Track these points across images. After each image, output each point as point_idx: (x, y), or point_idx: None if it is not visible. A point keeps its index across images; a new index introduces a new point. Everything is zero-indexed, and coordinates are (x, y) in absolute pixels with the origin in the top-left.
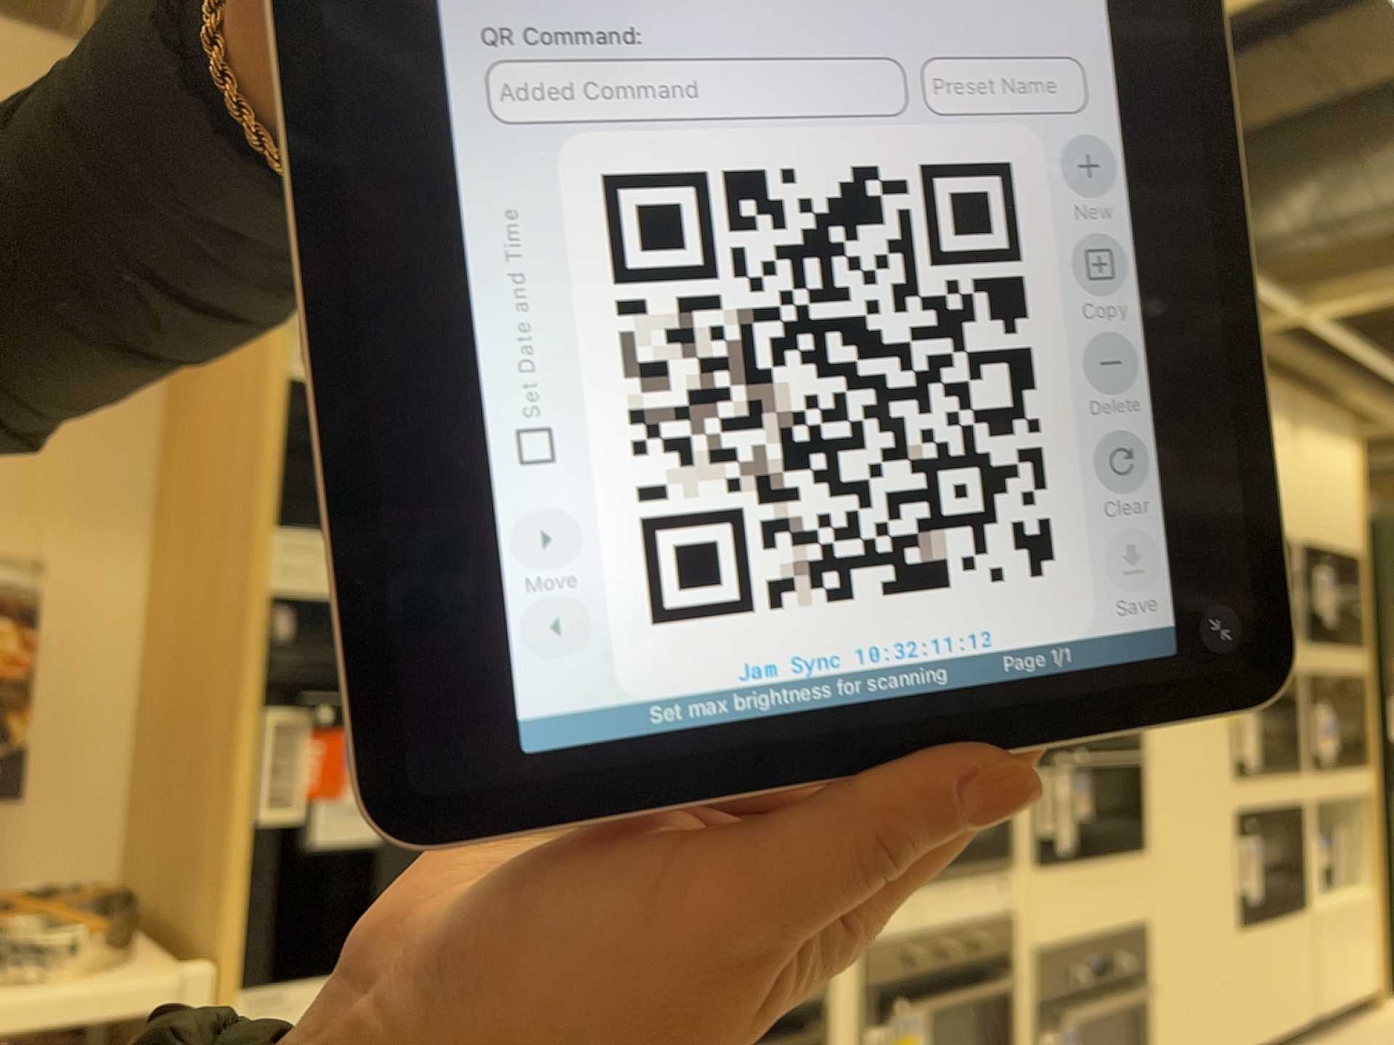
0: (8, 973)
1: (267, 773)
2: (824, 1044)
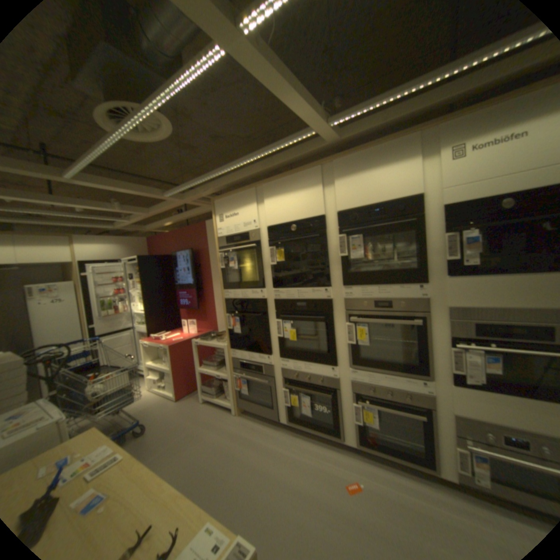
0: (214, 343)
1: (225, 325)
2: (339, 406)
